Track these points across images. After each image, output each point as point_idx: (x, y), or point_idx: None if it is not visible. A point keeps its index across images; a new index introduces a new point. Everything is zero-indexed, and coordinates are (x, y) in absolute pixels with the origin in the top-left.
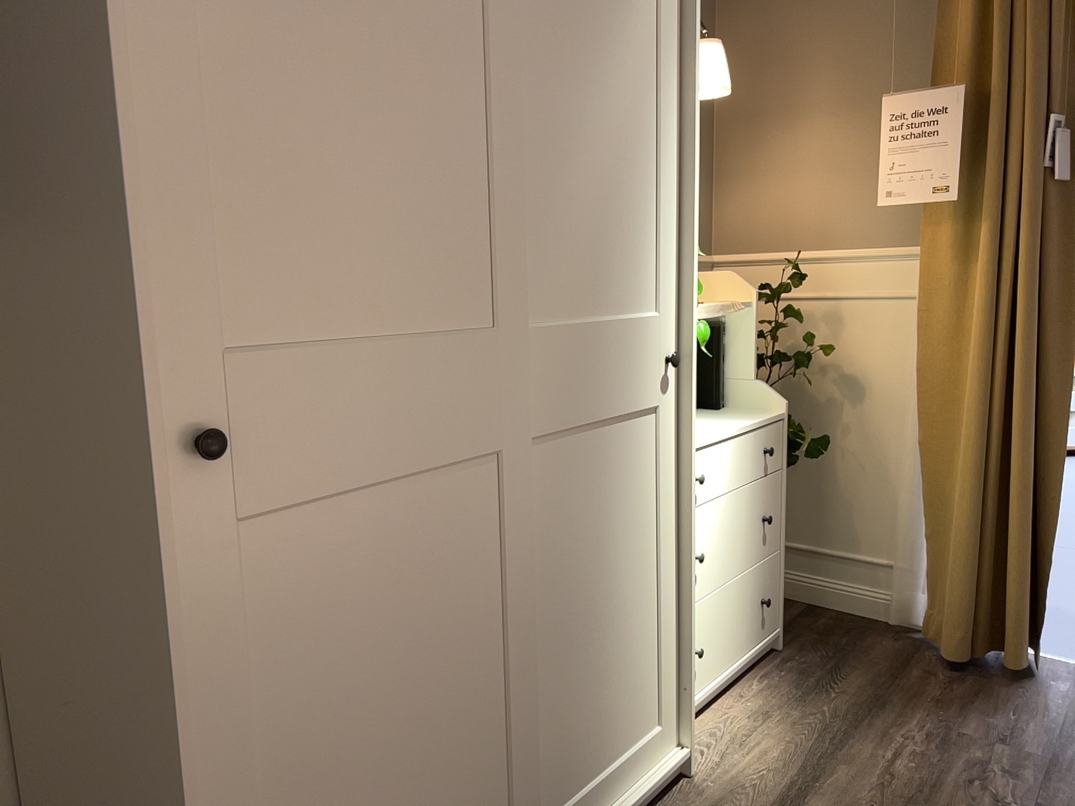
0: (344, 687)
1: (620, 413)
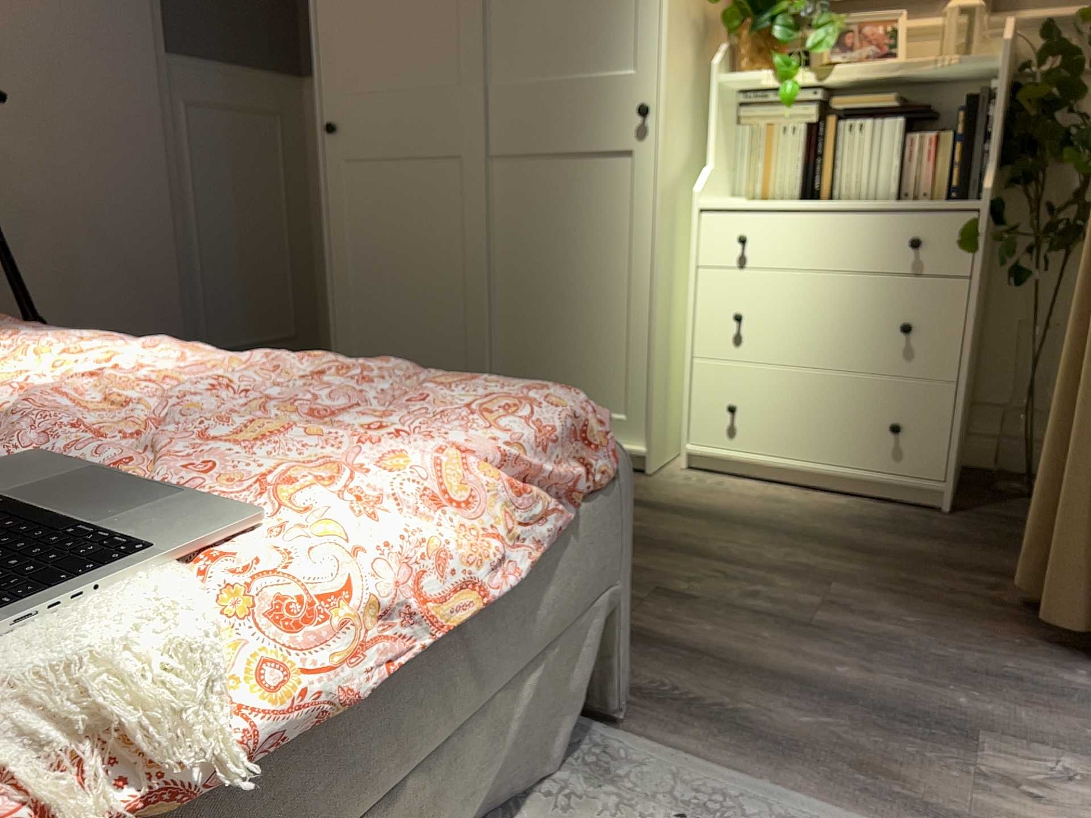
0: (369, 254)
1: (586, 152)
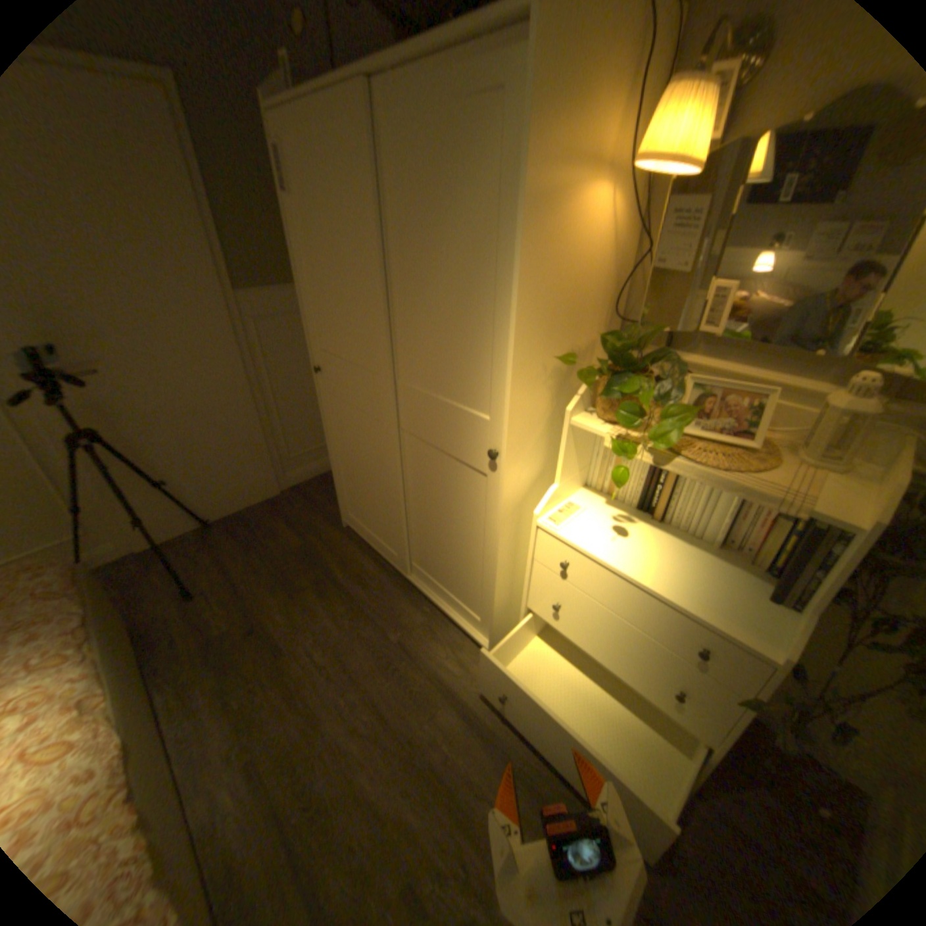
0: (345, 452)
1: (457, 458)
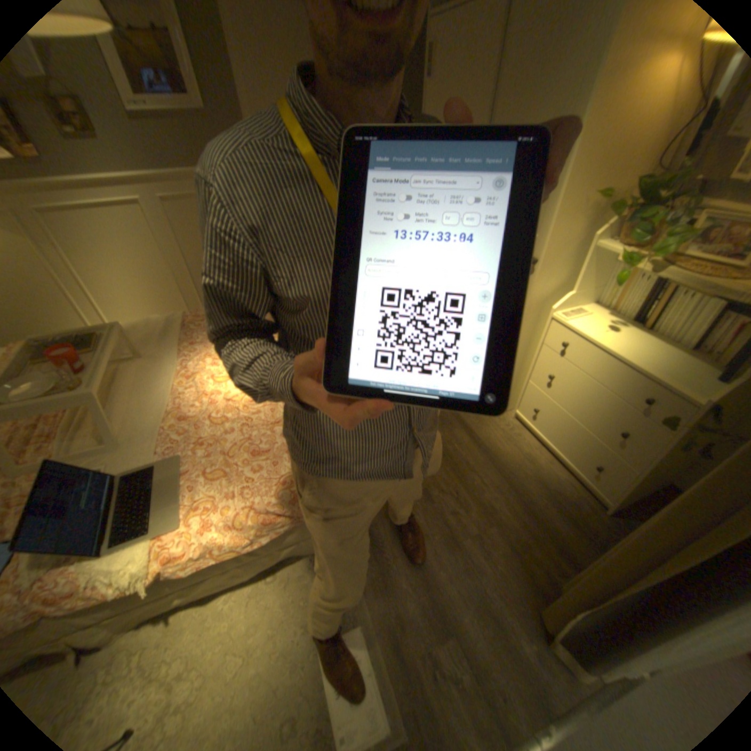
0: None
1: None
